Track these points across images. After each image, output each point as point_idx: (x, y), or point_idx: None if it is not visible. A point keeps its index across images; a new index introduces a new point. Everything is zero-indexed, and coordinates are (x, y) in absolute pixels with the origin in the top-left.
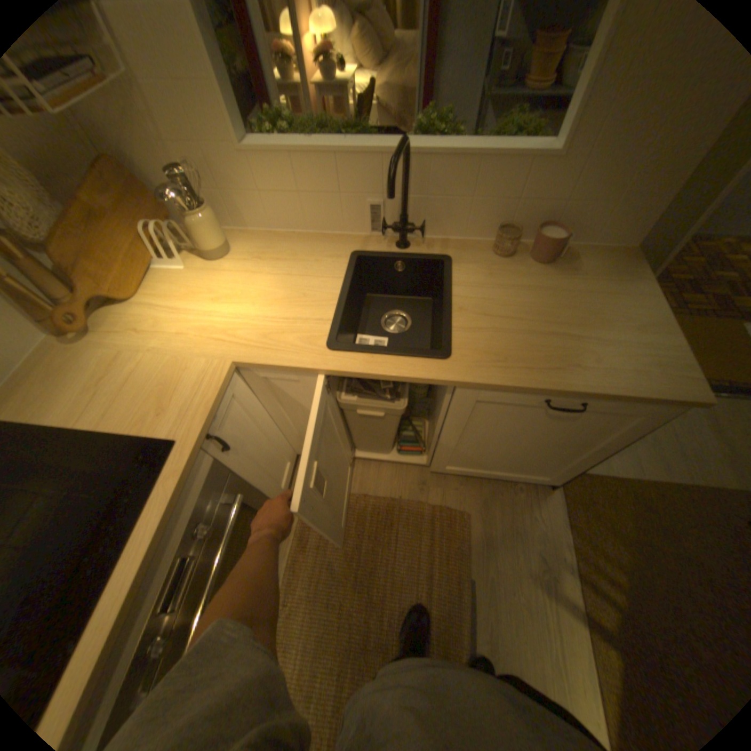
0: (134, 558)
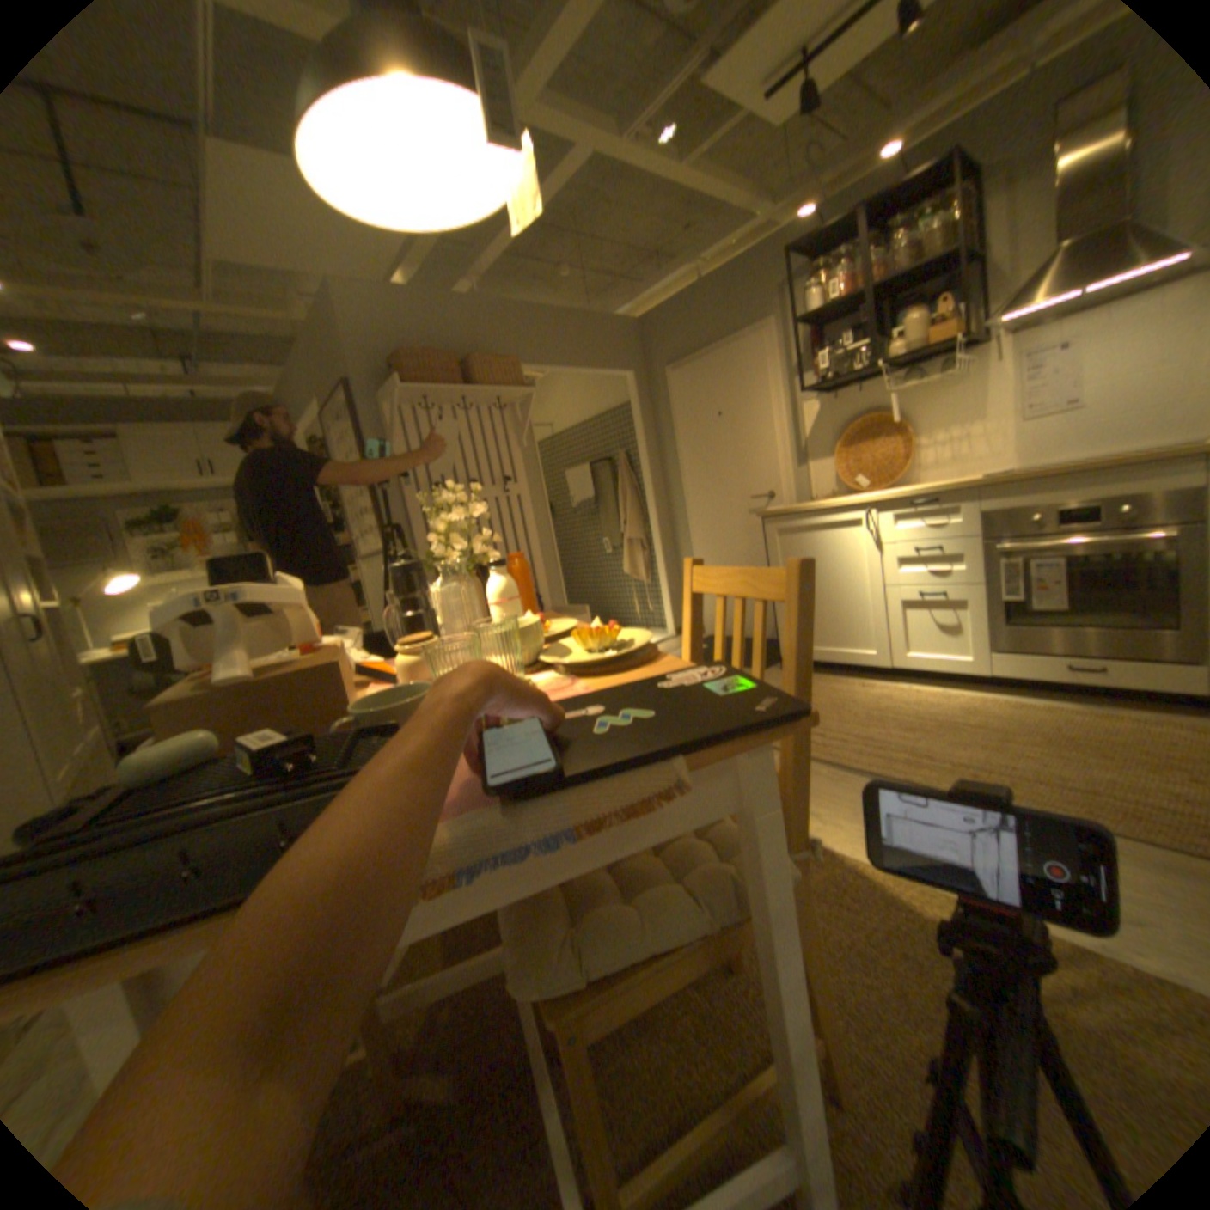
0: (1093, 462)
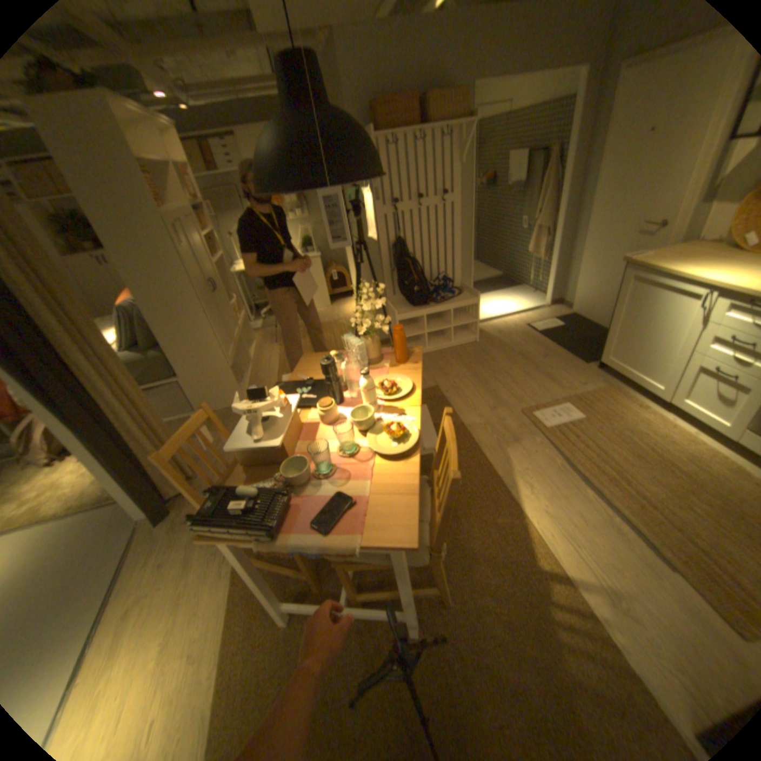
0: None
